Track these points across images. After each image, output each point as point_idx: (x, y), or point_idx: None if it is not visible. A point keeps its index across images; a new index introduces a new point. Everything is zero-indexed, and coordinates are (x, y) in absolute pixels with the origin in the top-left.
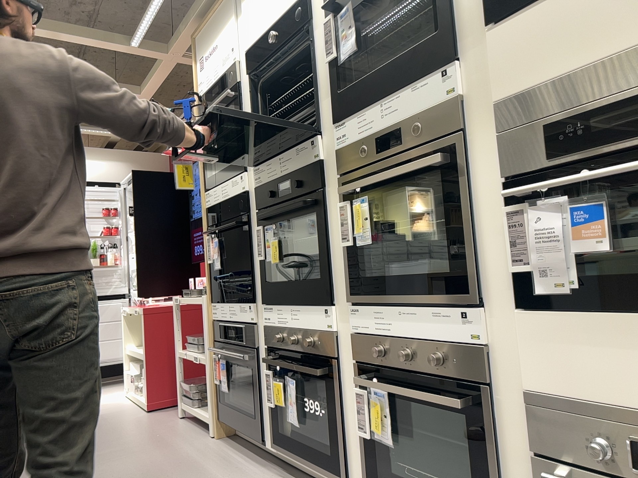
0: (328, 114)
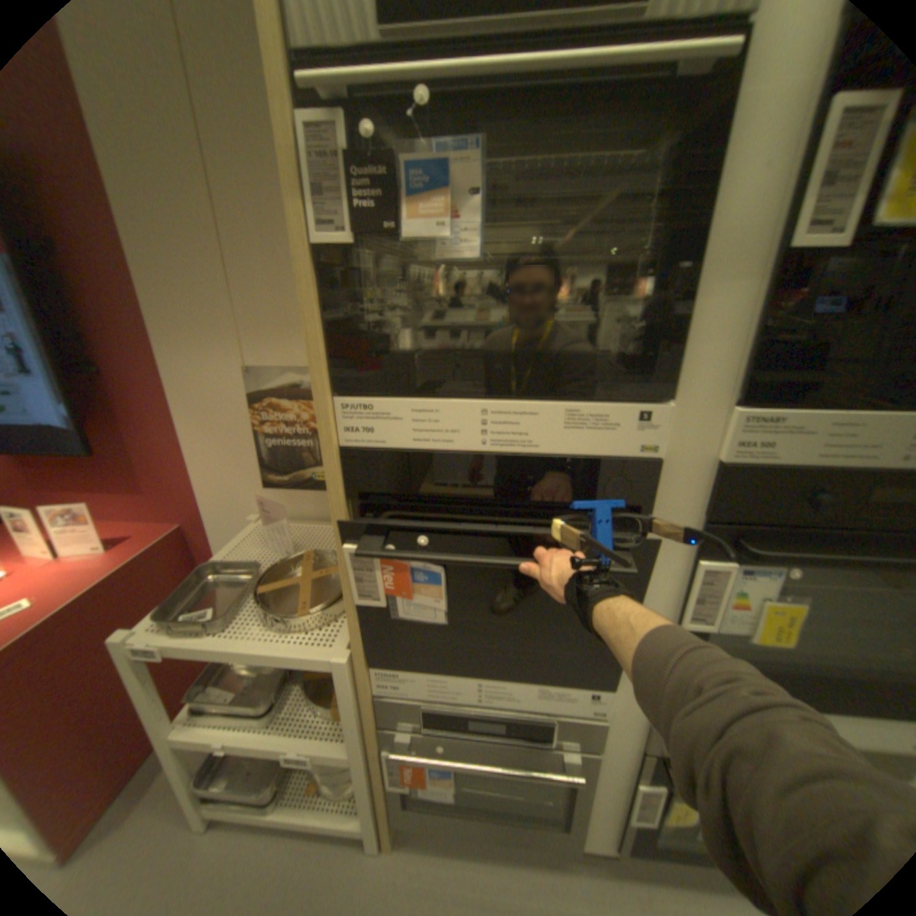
0: None
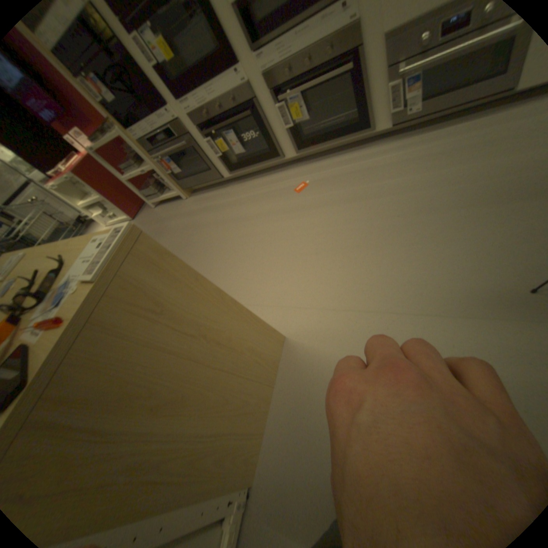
0: None
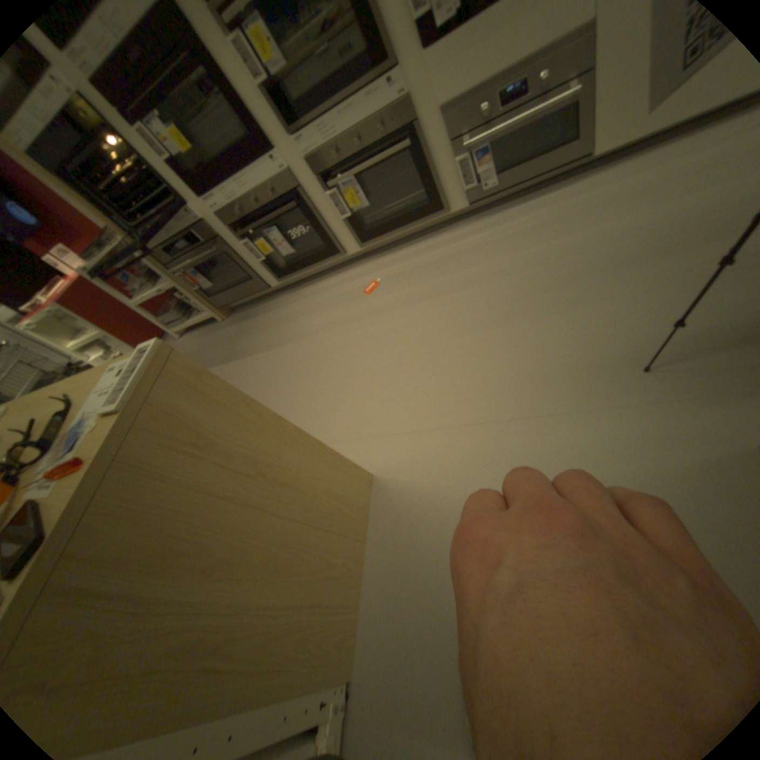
0: None
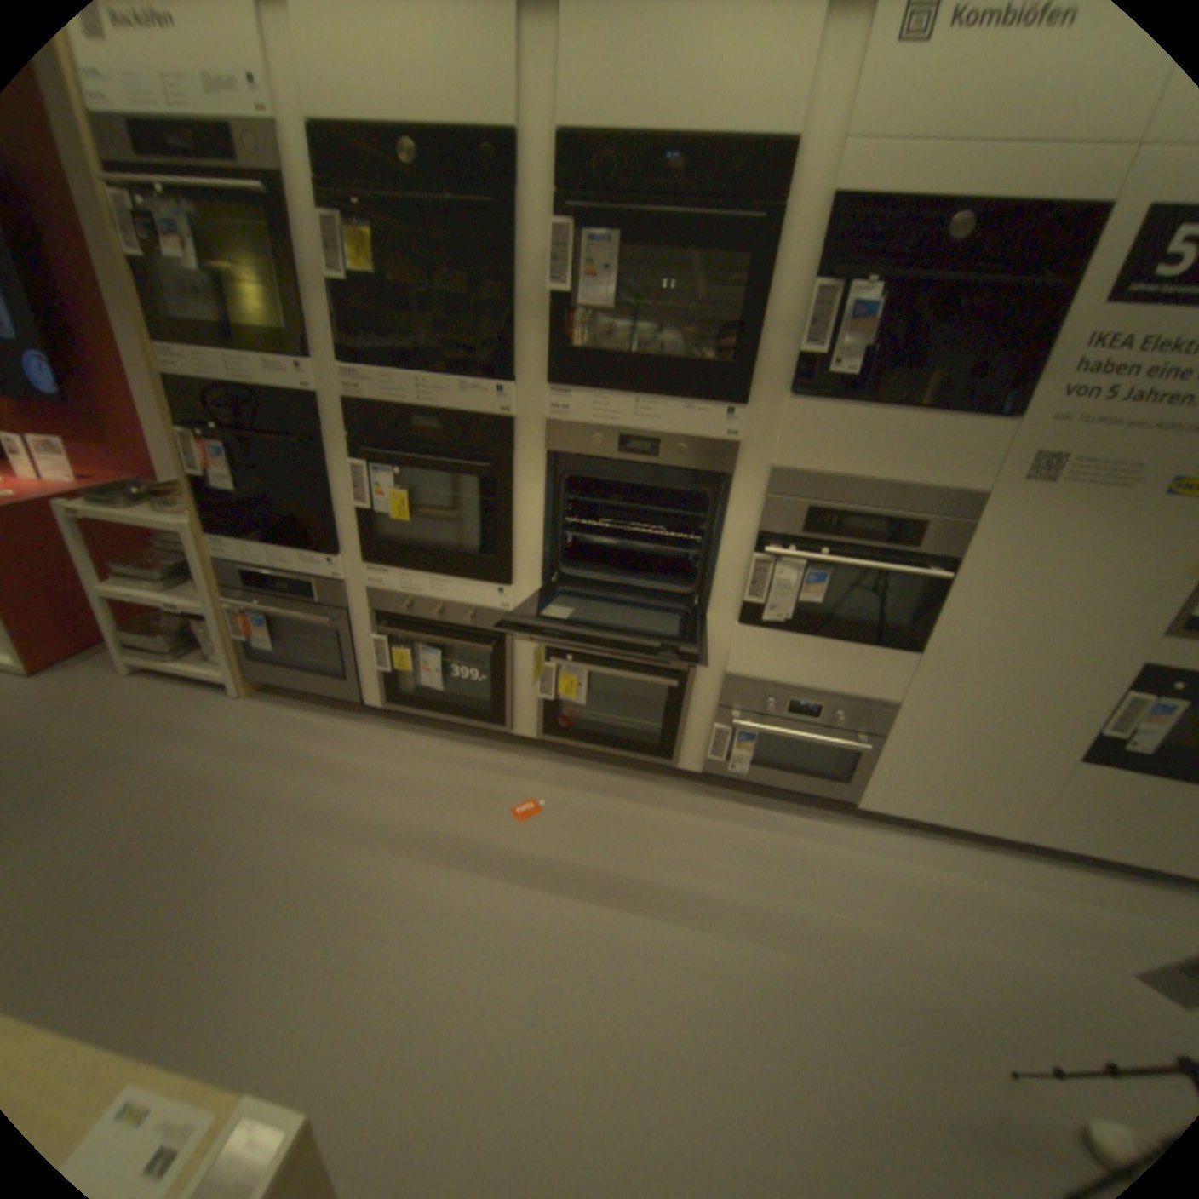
0: (533, 364)
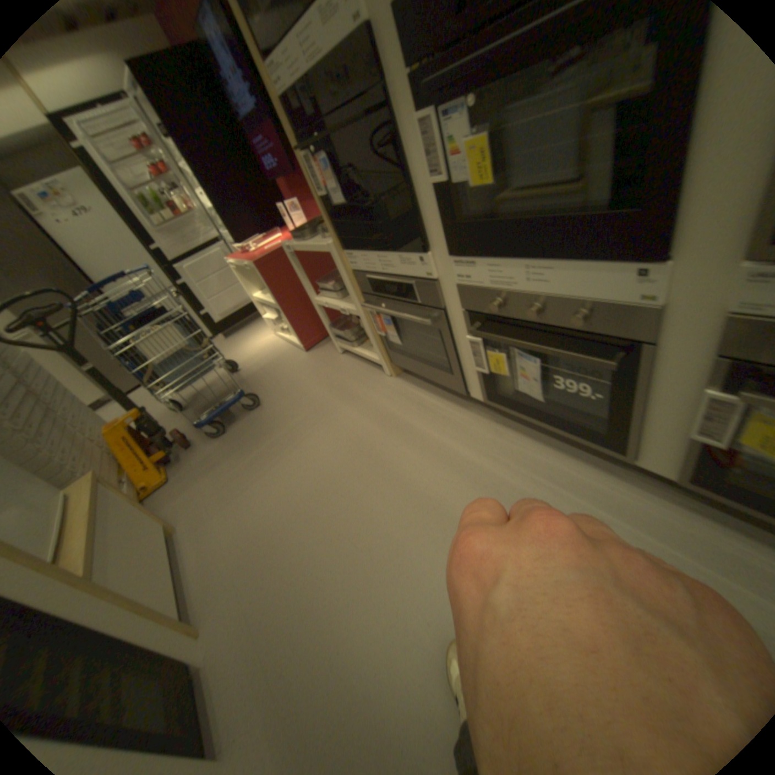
0: None
